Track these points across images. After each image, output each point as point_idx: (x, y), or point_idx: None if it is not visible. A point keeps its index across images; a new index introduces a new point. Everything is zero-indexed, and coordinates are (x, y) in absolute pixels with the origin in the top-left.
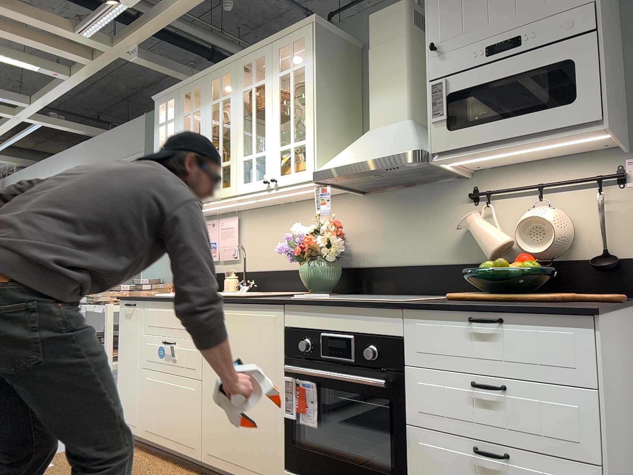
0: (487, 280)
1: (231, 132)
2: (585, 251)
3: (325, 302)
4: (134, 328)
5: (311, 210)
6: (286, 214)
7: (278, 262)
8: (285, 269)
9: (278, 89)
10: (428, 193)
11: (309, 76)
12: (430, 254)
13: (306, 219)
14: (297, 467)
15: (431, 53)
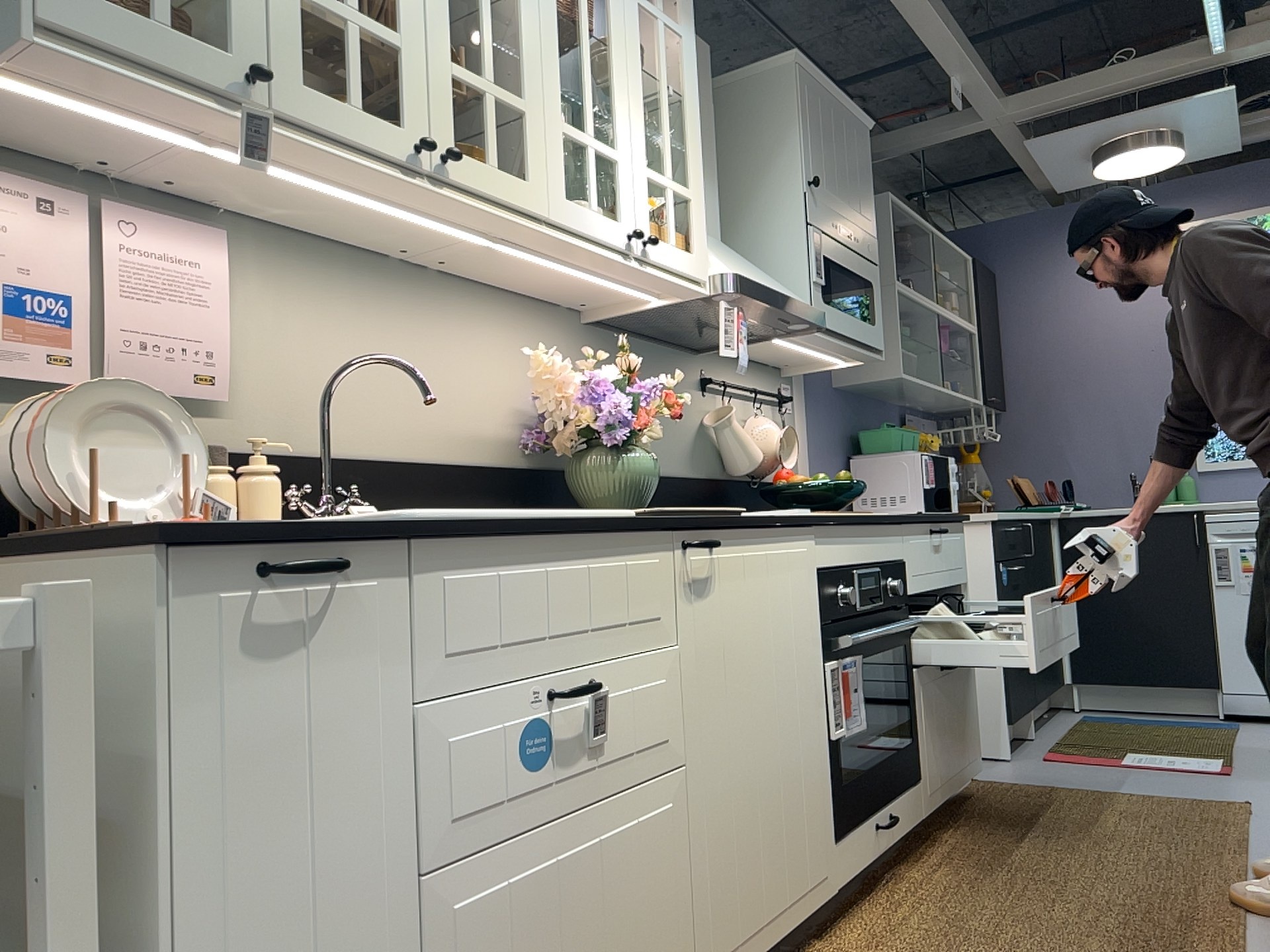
0: (820, 497)
1: (524, 18)
2: (772, 473)
3: (861, 518)
4: (333, 697)
5: (483, 315)
6: (414, 298)
7: (393, 435)
8: (420, 459)
9: (640, 30)
10: (665, 359)
11: (693, 69)
12: (671, 459)
13: (473, 334)
14: (847, 822)
15: (809, 187)
